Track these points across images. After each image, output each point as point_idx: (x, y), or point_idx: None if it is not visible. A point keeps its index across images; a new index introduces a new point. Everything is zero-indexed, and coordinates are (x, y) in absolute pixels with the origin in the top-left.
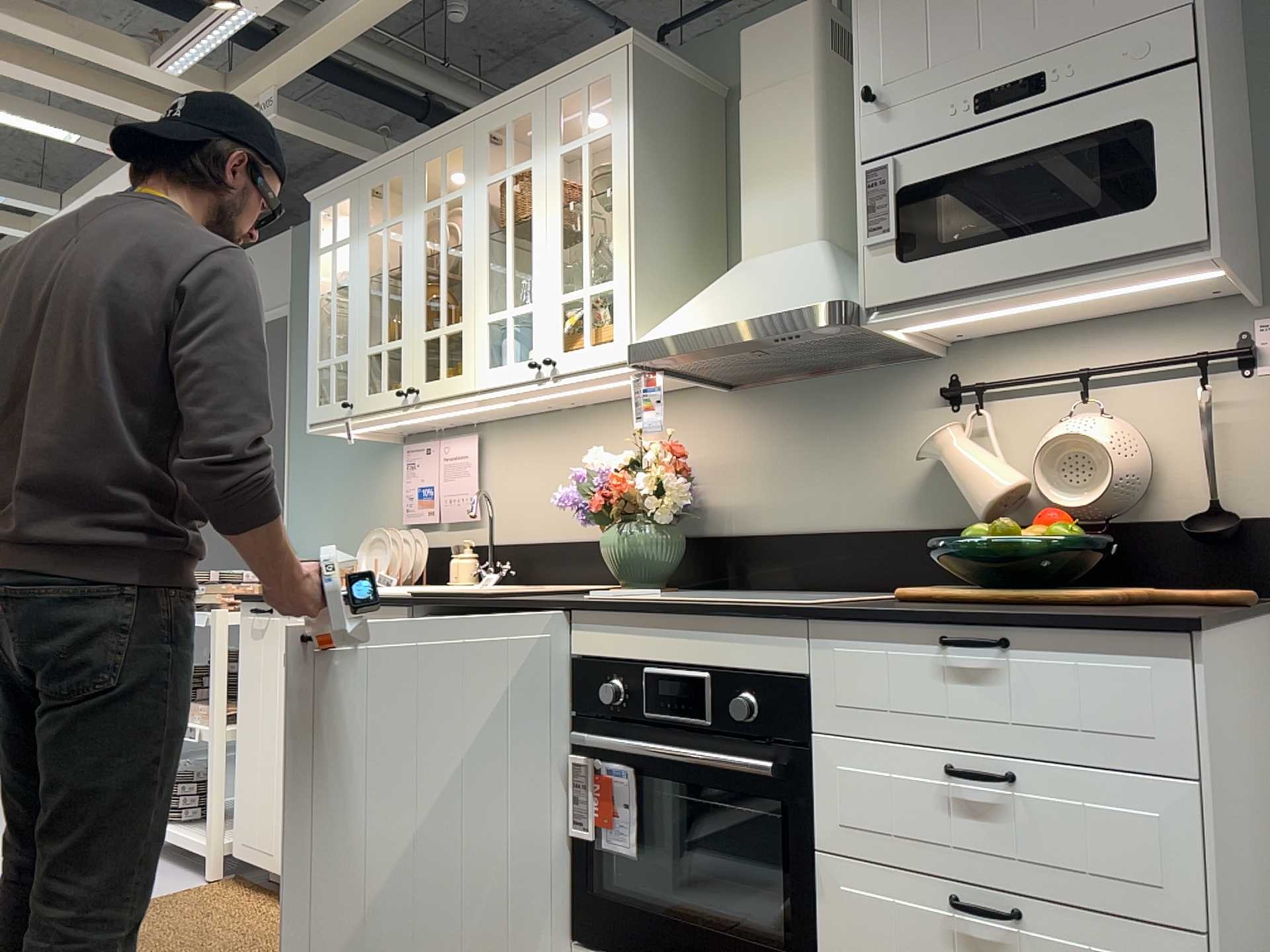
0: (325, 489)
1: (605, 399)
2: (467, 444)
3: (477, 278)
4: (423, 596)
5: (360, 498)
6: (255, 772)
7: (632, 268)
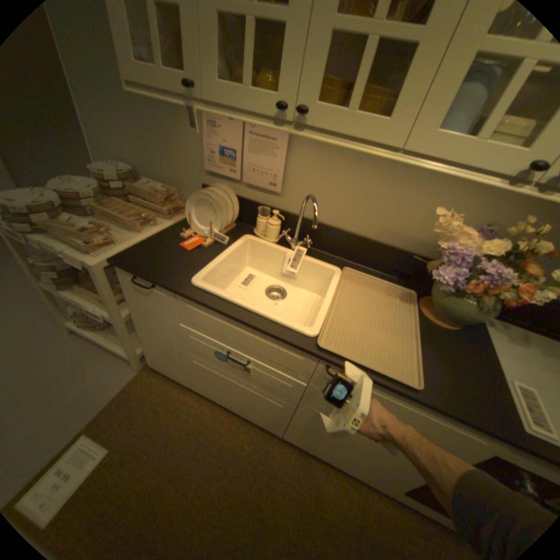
0: (116, 108)
1: None
2: (279, 128)
3: None
4: (335, 351)
5: (155, 129)
6: (158, 350)
7: None
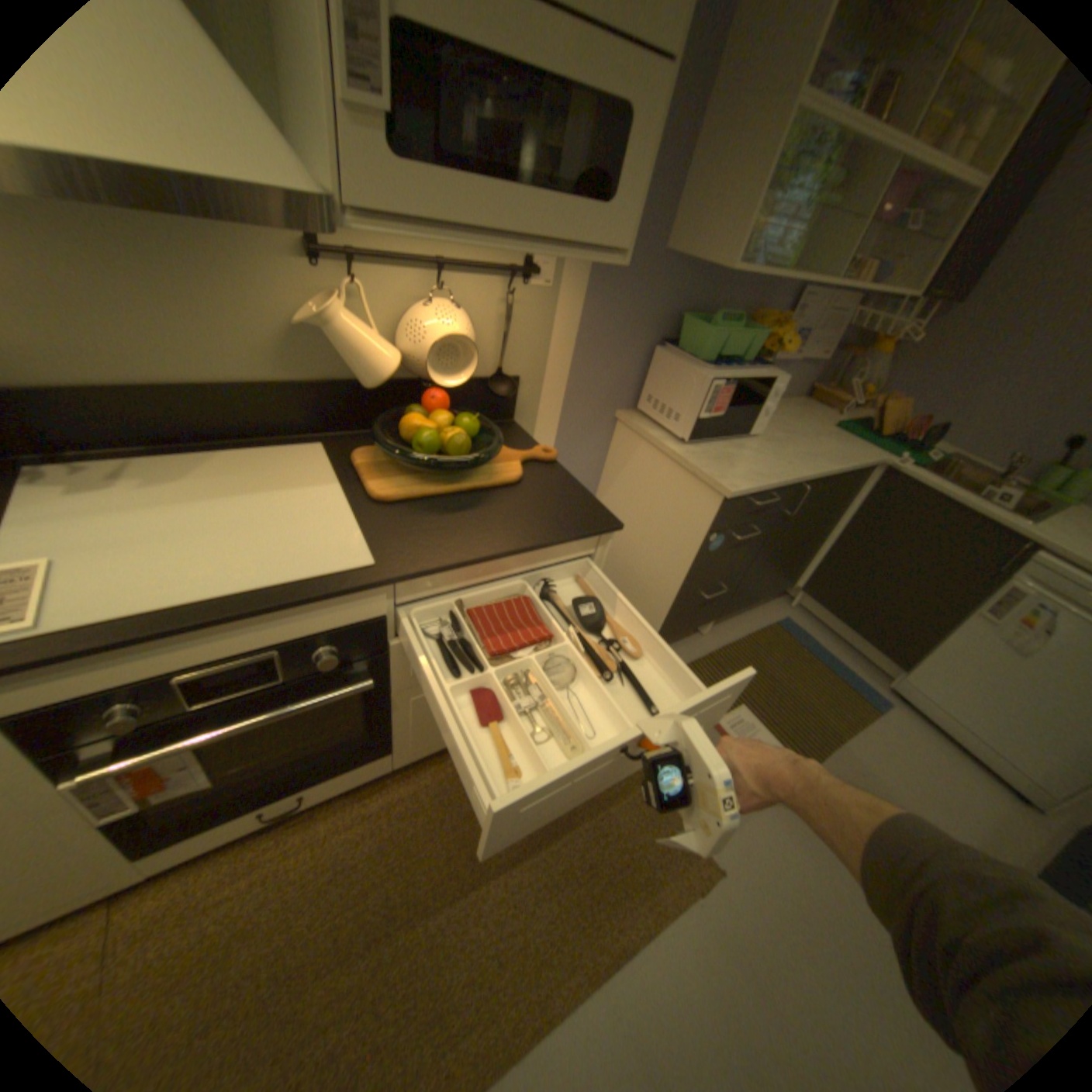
0: None
1: None
2: None
3: None
4: None
5: None
6: None
7: None
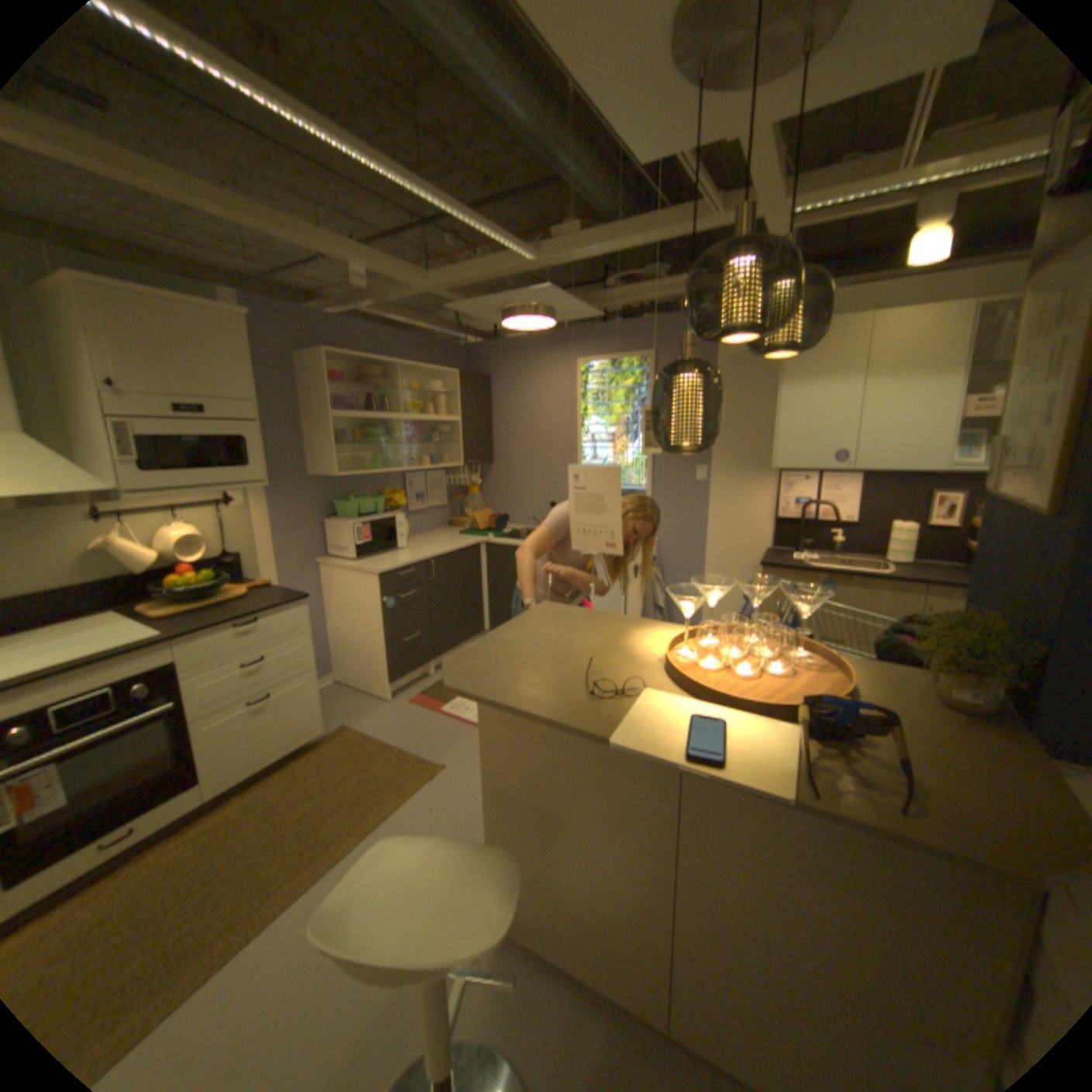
0: None
1: None
2: None
3: None
4: None
5: None
6: None
7: None
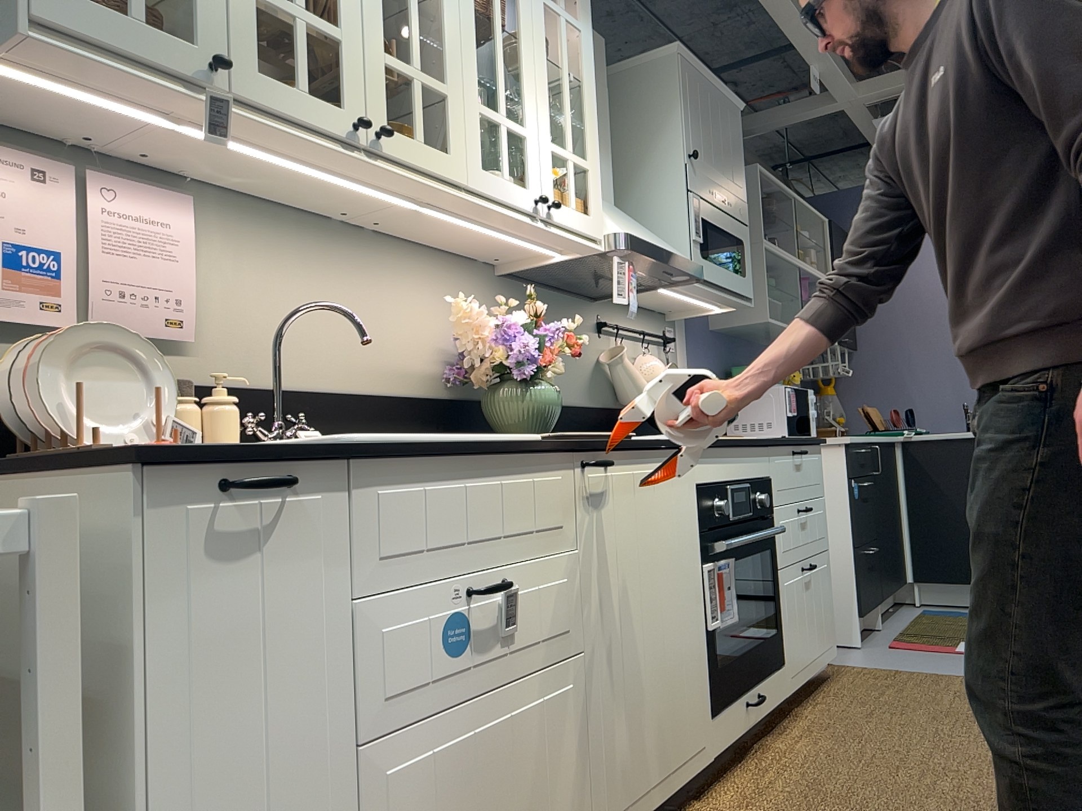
0: None
1: (394, 235)
2: (172, 206)
3: (466, 48)
4: (570, 439)
5: None
6: None
7: (599, 163)
